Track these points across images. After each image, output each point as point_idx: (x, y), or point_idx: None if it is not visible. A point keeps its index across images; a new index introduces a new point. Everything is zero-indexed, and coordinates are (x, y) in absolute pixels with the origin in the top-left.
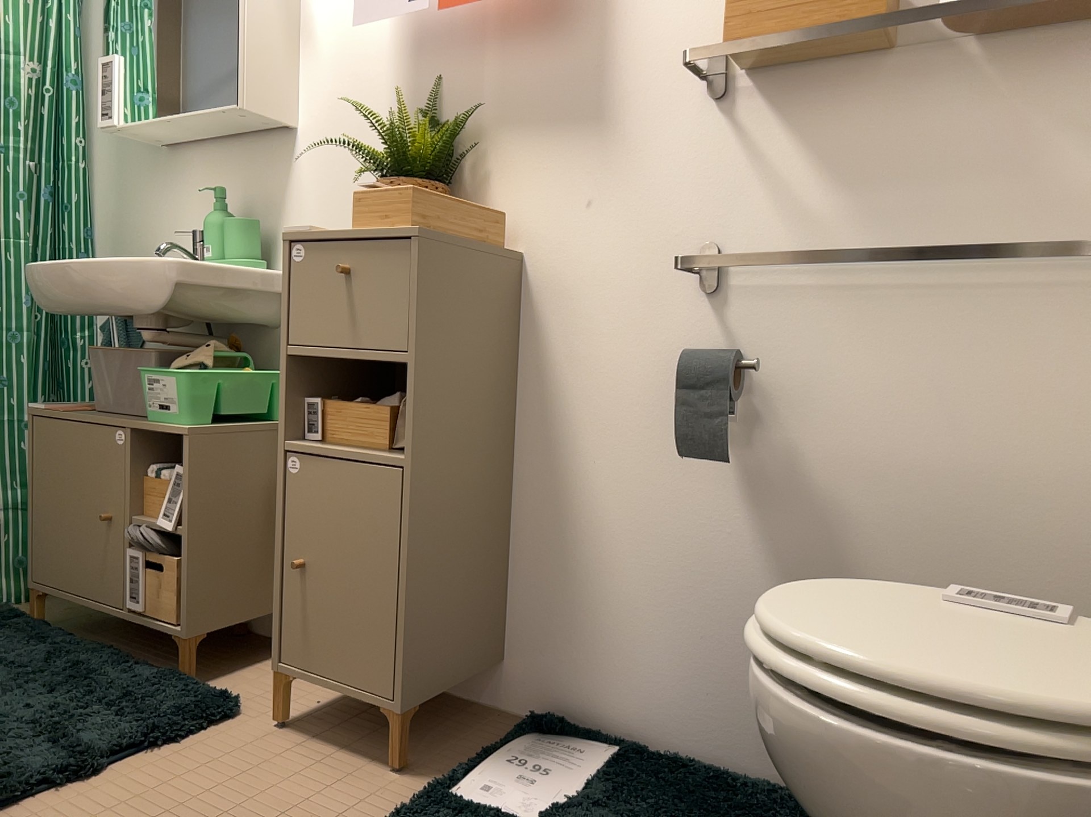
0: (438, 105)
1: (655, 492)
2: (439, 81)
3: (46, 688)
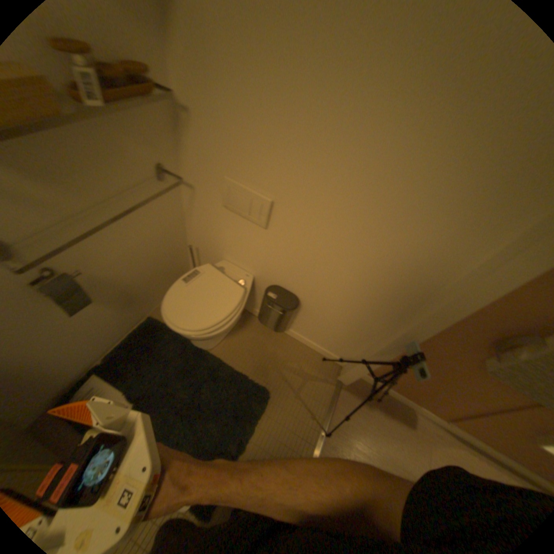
0: None
1: (43, 329)
2: None
3: None
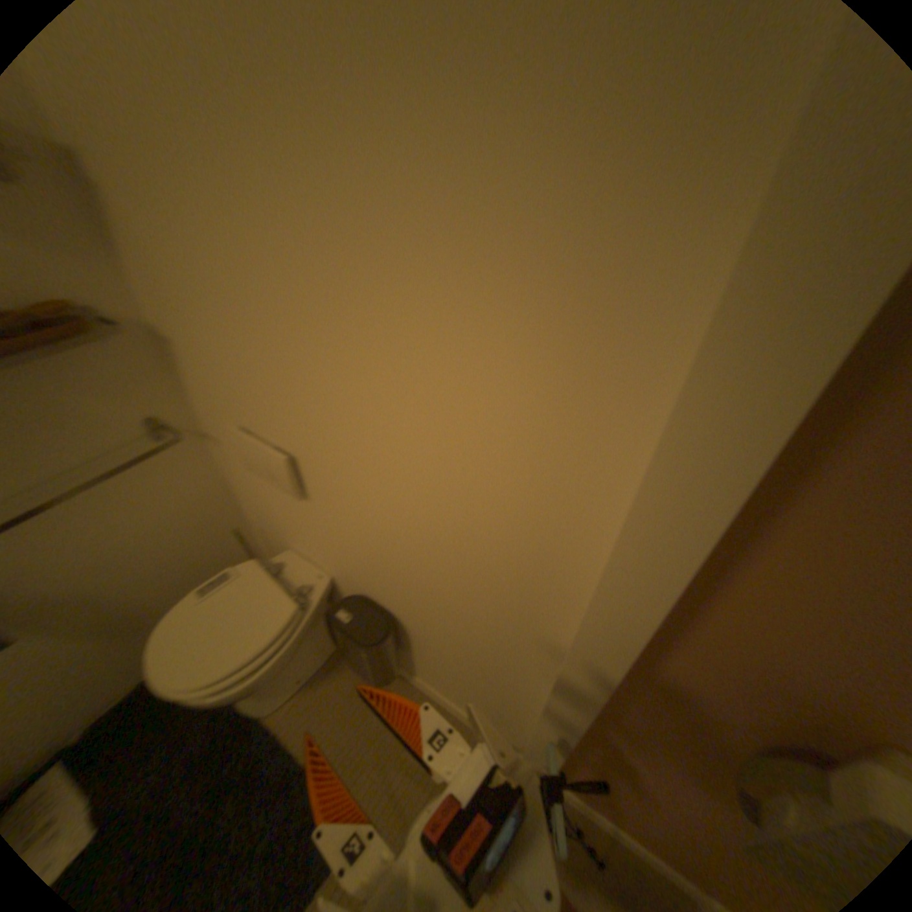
0: None
1: None
2: None
3: None
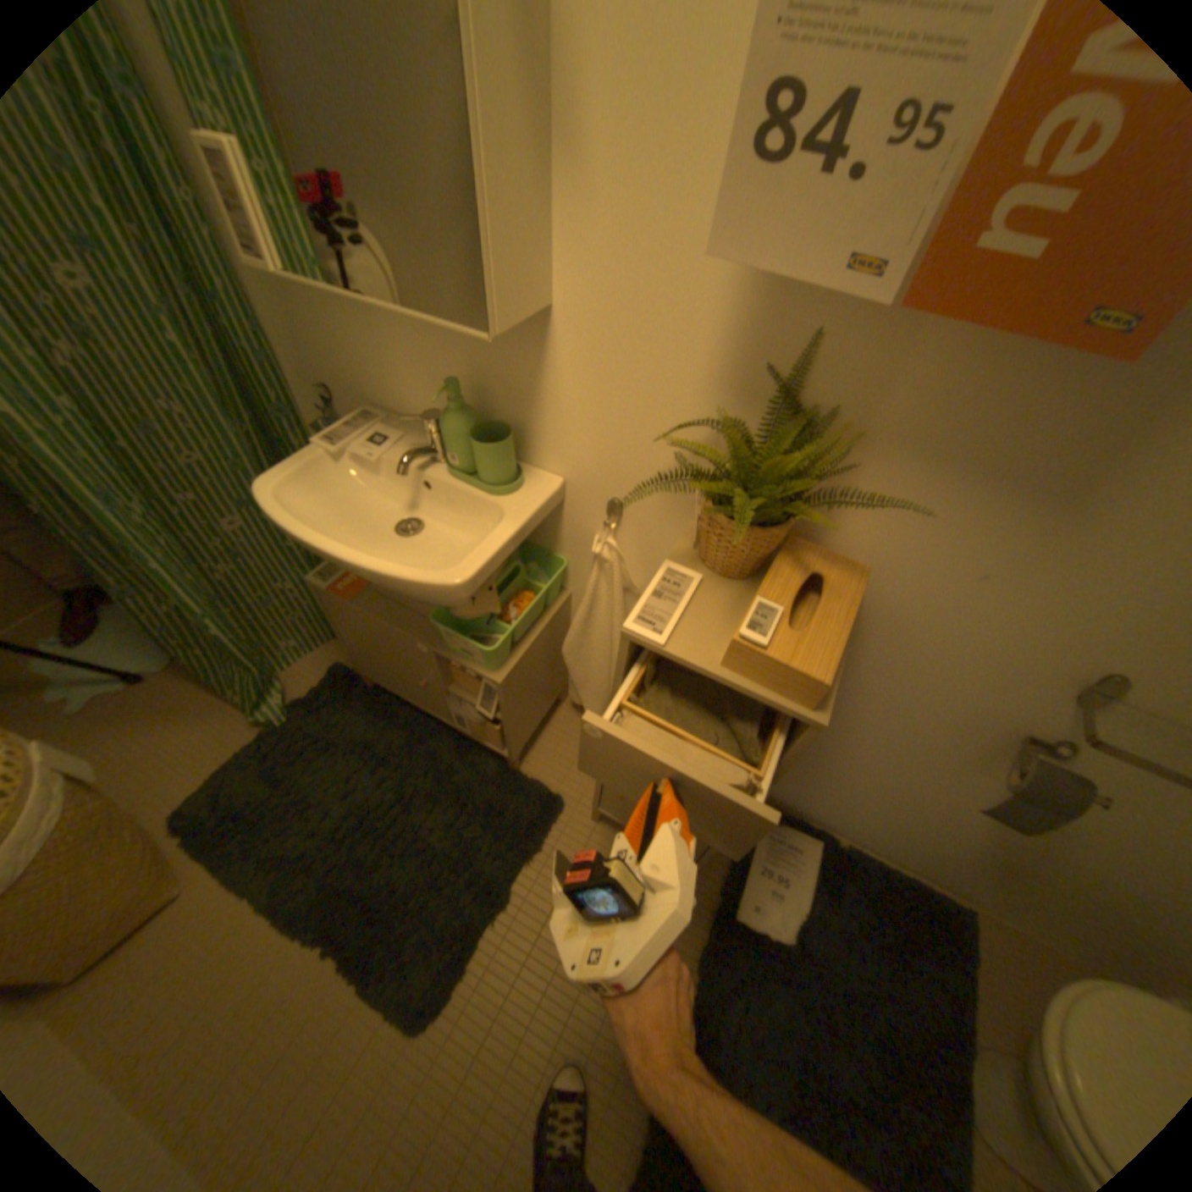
0: (806, 369)
1: (919, 765)
2: (819, 334)
3: (433, 804)
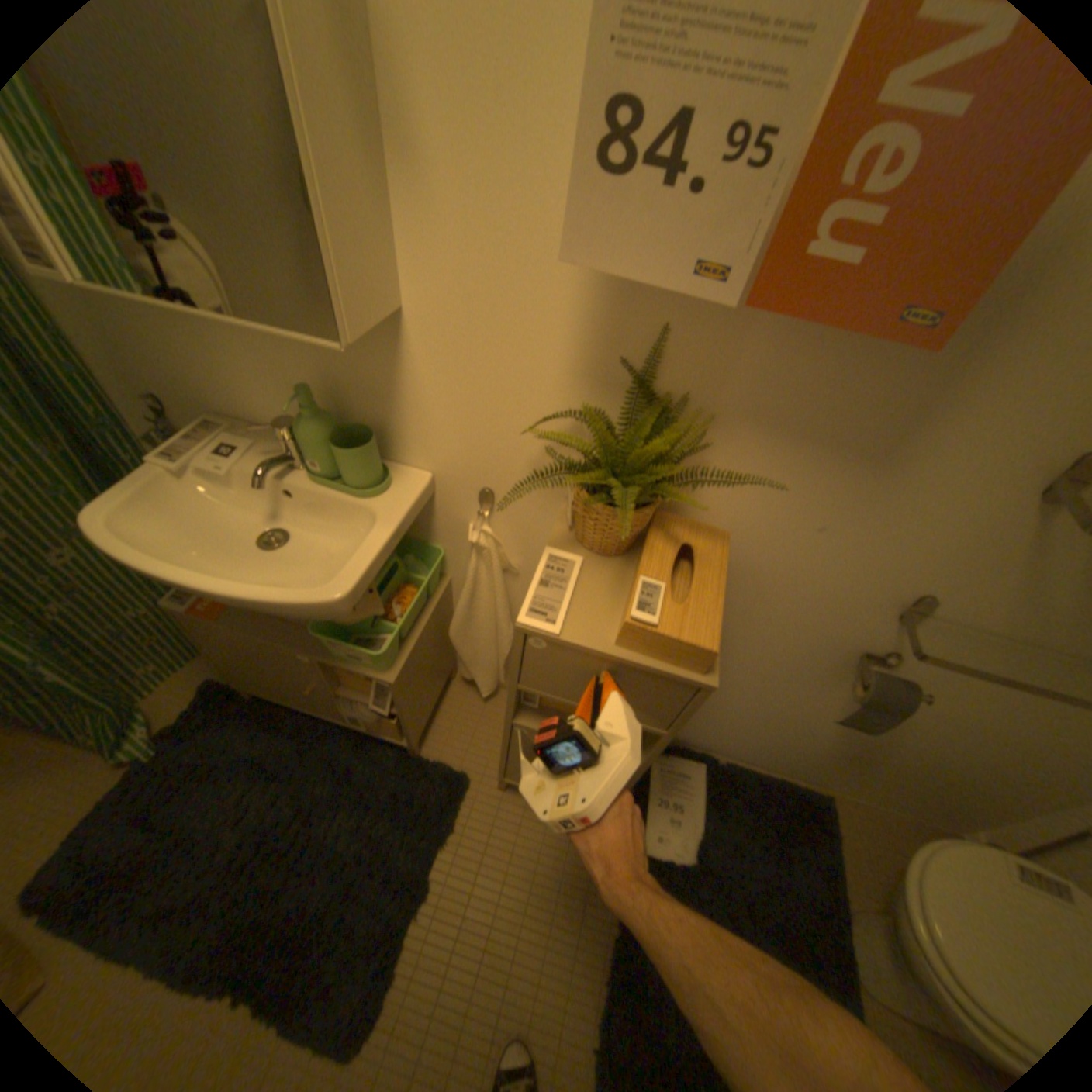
0: (656, 360)
1: (778, 688)
2: (666, 329)
3: (334, 810)
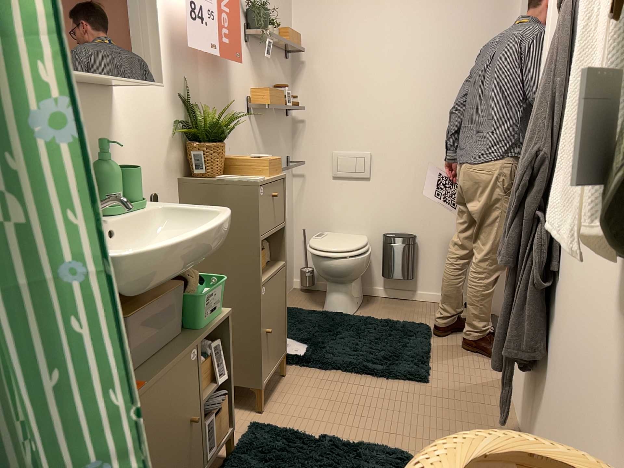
0: (189, 96)
1: None
2: (188, 84)
3: None
